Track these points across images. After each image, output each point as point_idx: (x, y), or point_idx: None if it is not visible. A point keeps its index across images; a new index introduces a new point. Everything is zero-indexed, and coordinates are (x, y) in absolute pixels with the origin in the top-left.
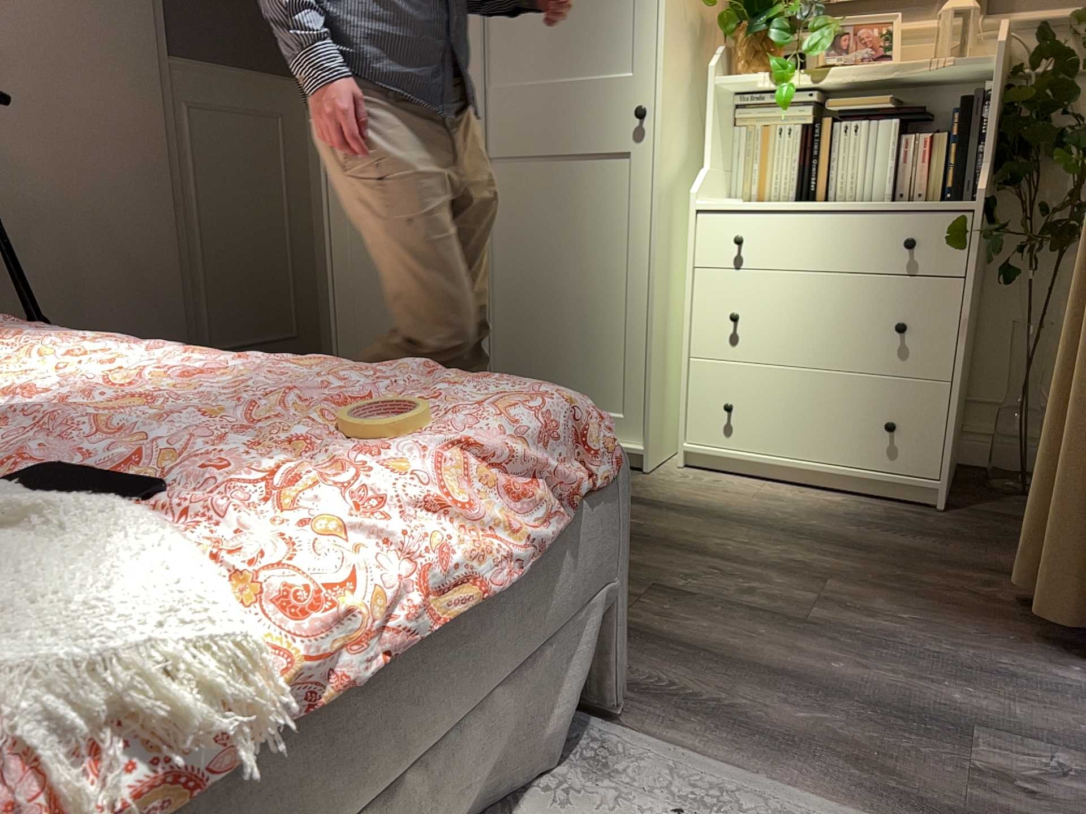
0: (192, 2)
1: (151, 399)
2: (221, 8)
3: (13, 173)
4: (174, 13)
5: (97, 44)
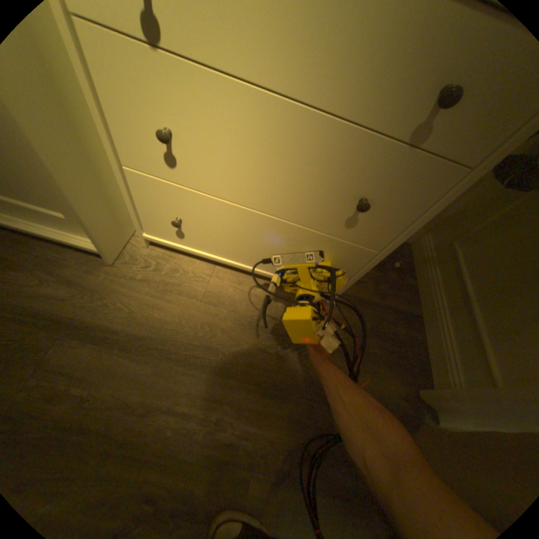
0: None
1: None
2: None
3: None
4: None
5: None
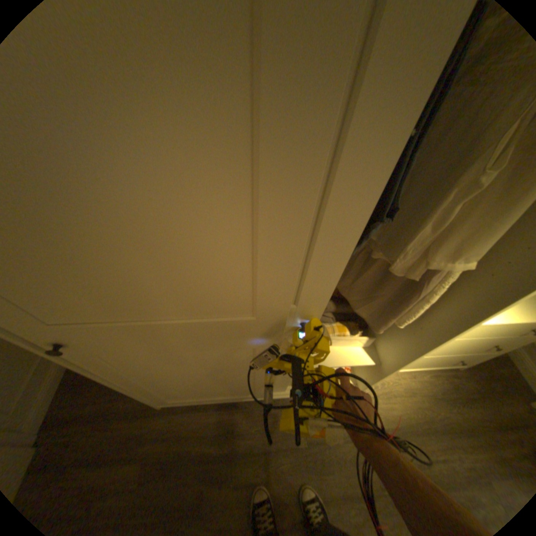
0: None
1: None
2: None
3: None
4: None
5: None
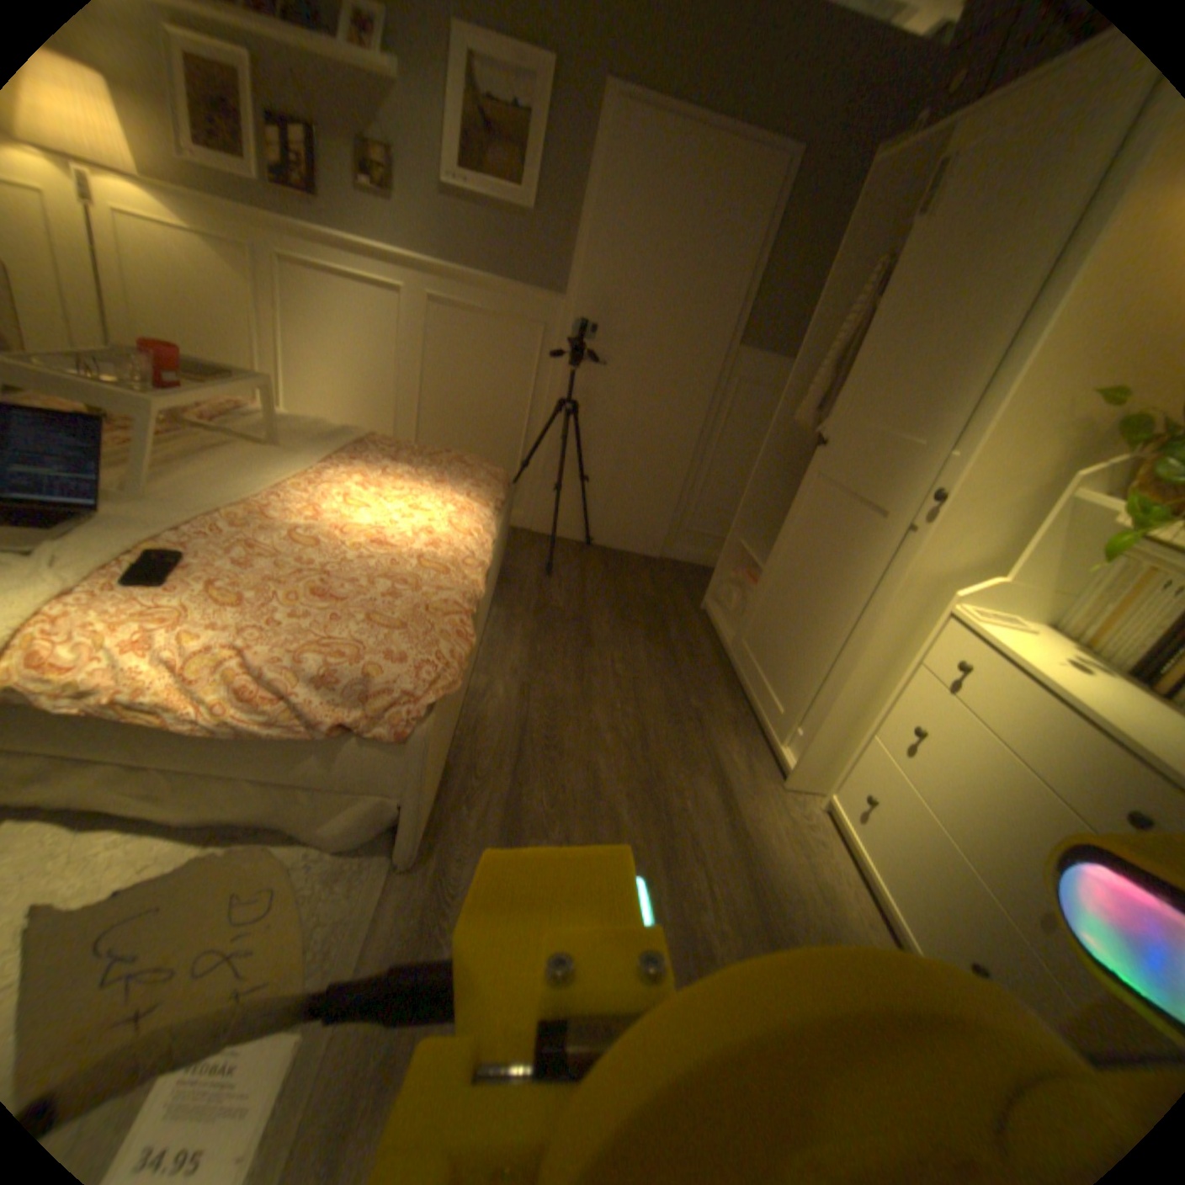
0: (775, 306)
1: (336, 541)
2: (797, 313)
3: (608, 395)
4: (757, 313)
5: (689, 329)
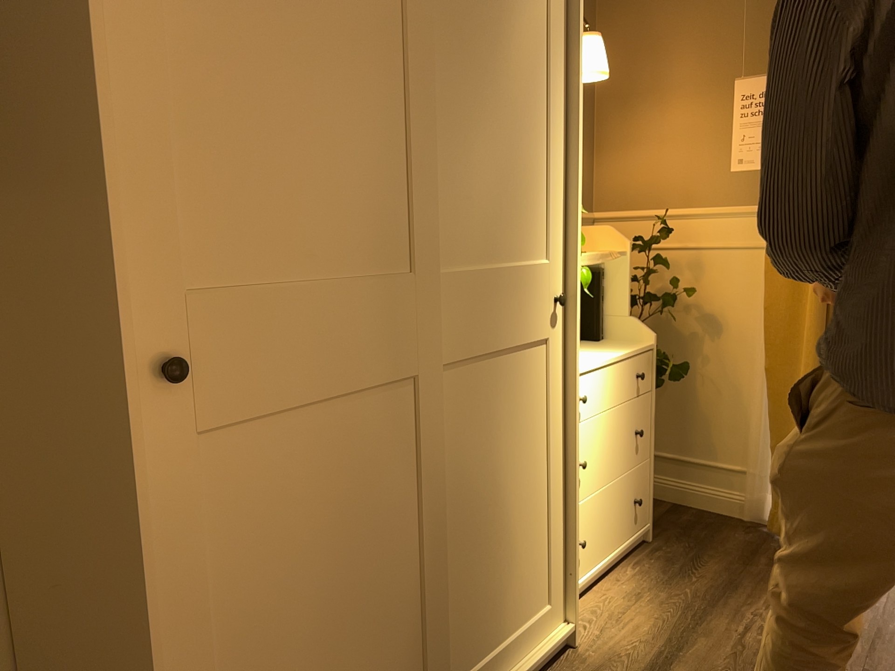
0: None
1: None
2: None
3: None
4: None
5: None
